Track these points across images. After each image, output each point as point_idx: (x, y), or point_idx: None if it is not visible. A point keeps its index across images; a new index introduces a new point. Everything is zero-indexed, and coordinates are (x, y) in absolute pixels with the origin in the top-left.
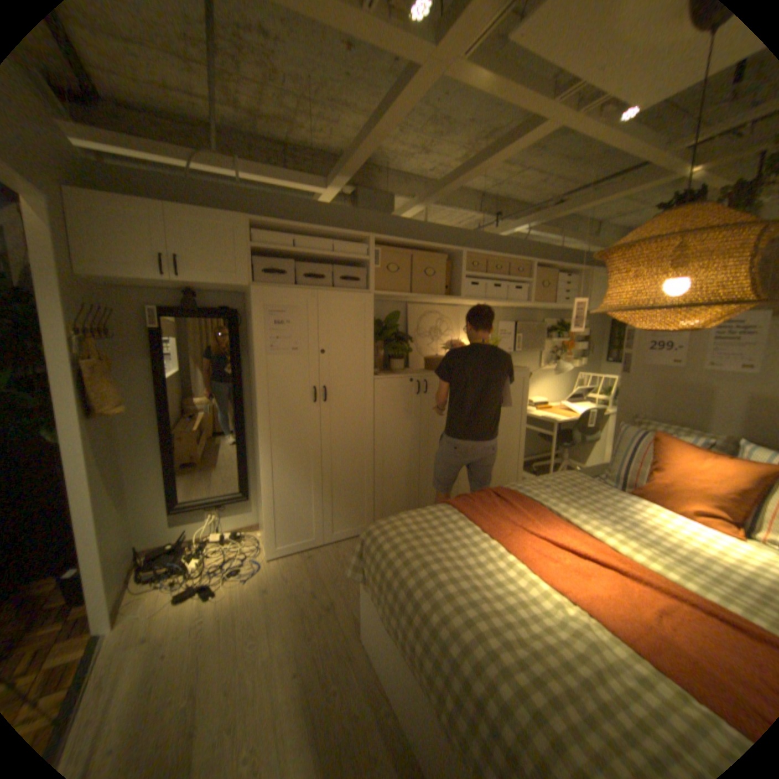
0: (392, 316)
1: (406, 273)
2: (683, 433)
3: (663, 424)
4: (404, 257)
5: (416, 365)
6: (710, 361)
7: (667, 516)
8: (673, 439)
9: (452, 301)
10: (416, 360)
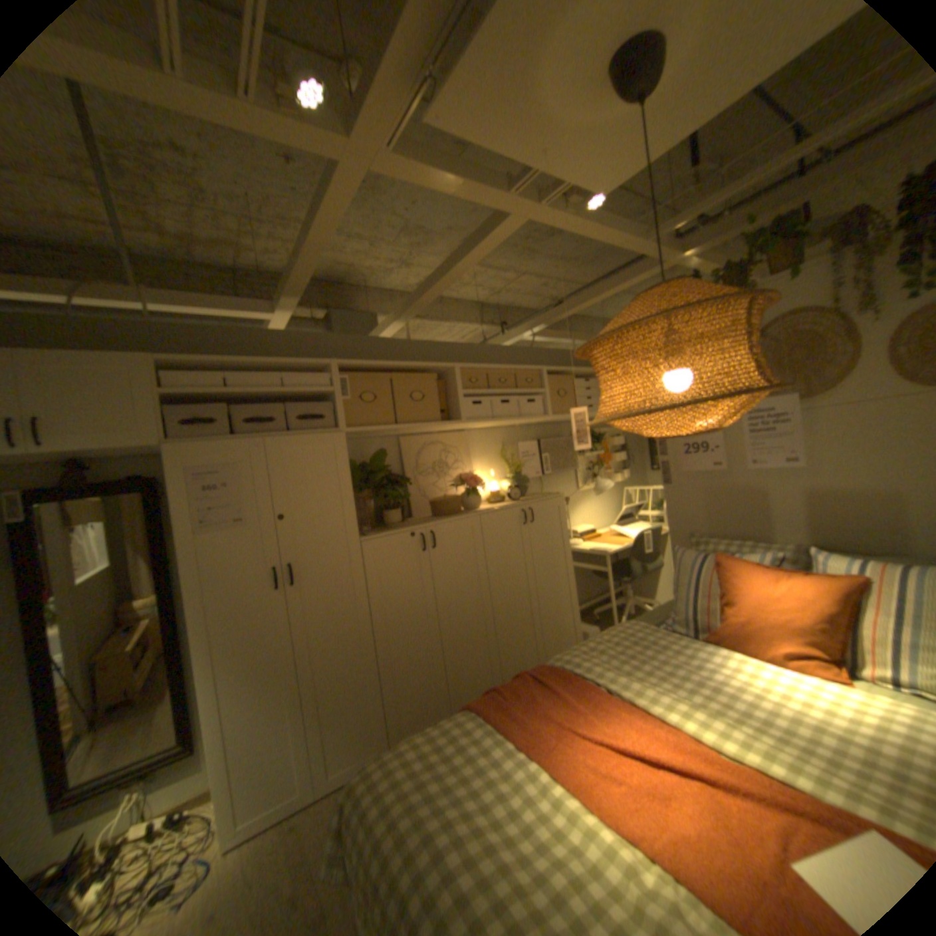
0: (378, 454)
1: (388, 401)
2: (746, 548)
3: (723, 540)
4: (383, 382)
5: (421, 511)
6: (752, 458)
7: (752, 667)
8: (736, 560)
9: (454, 426)
10: (420, 505)
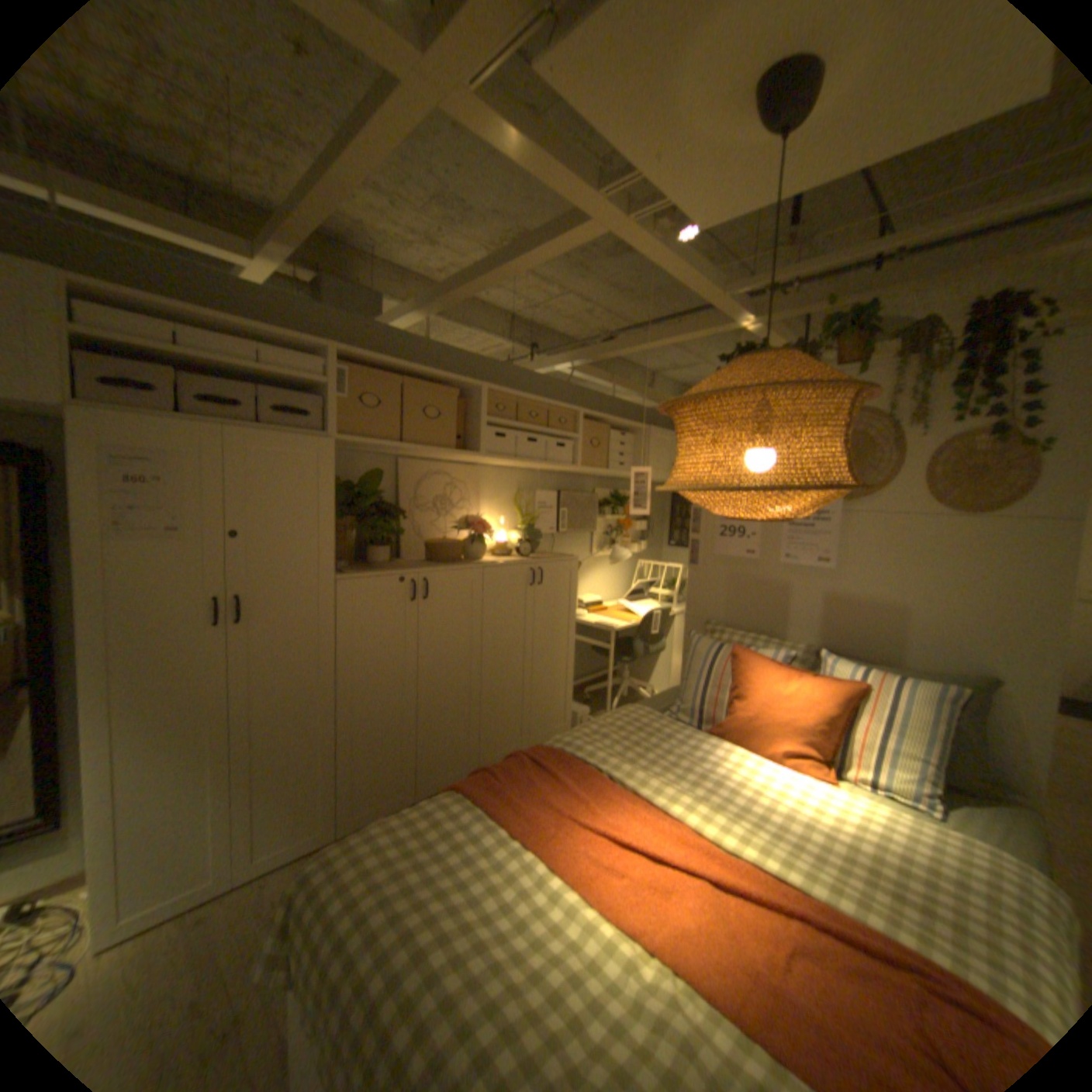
0: (370, 475)
1: (394, 410)
2: (760, 642)
3: (738, 631)
4: (391, 386)
5: (412, 552)
6: (783, 551)
7: (753, 762)
8: (751, 653)
9: (468, 458)
10: (412, 544)
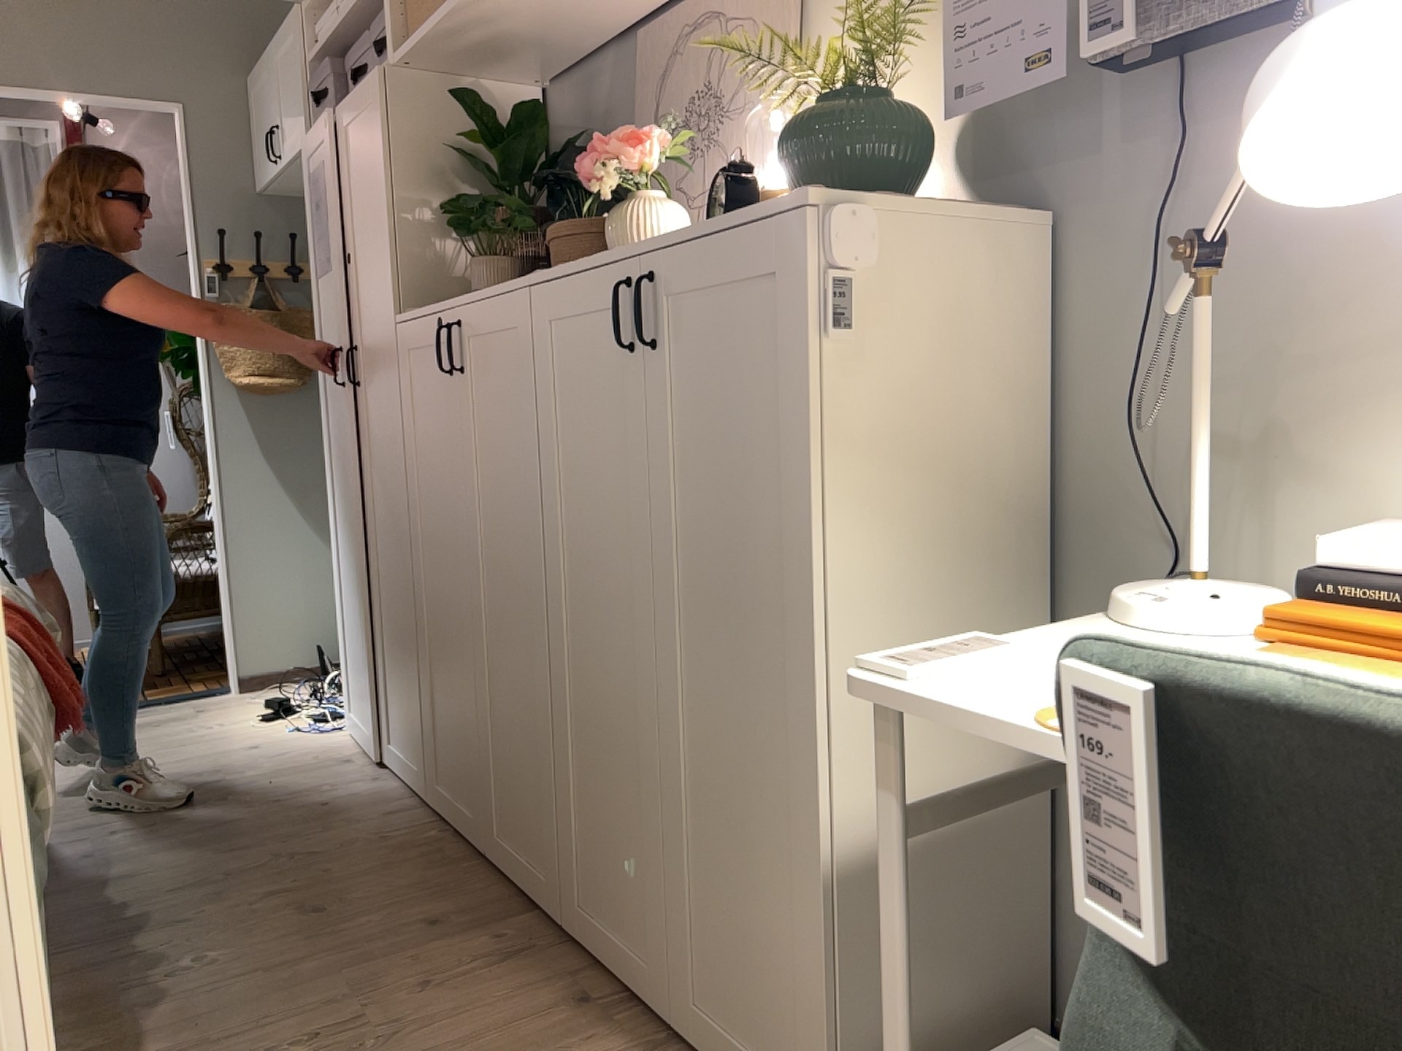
0: (526, 105)
1: None
2: None
3: None
4: None
5: None
6: None
7: None
8: None
9: None
10: None
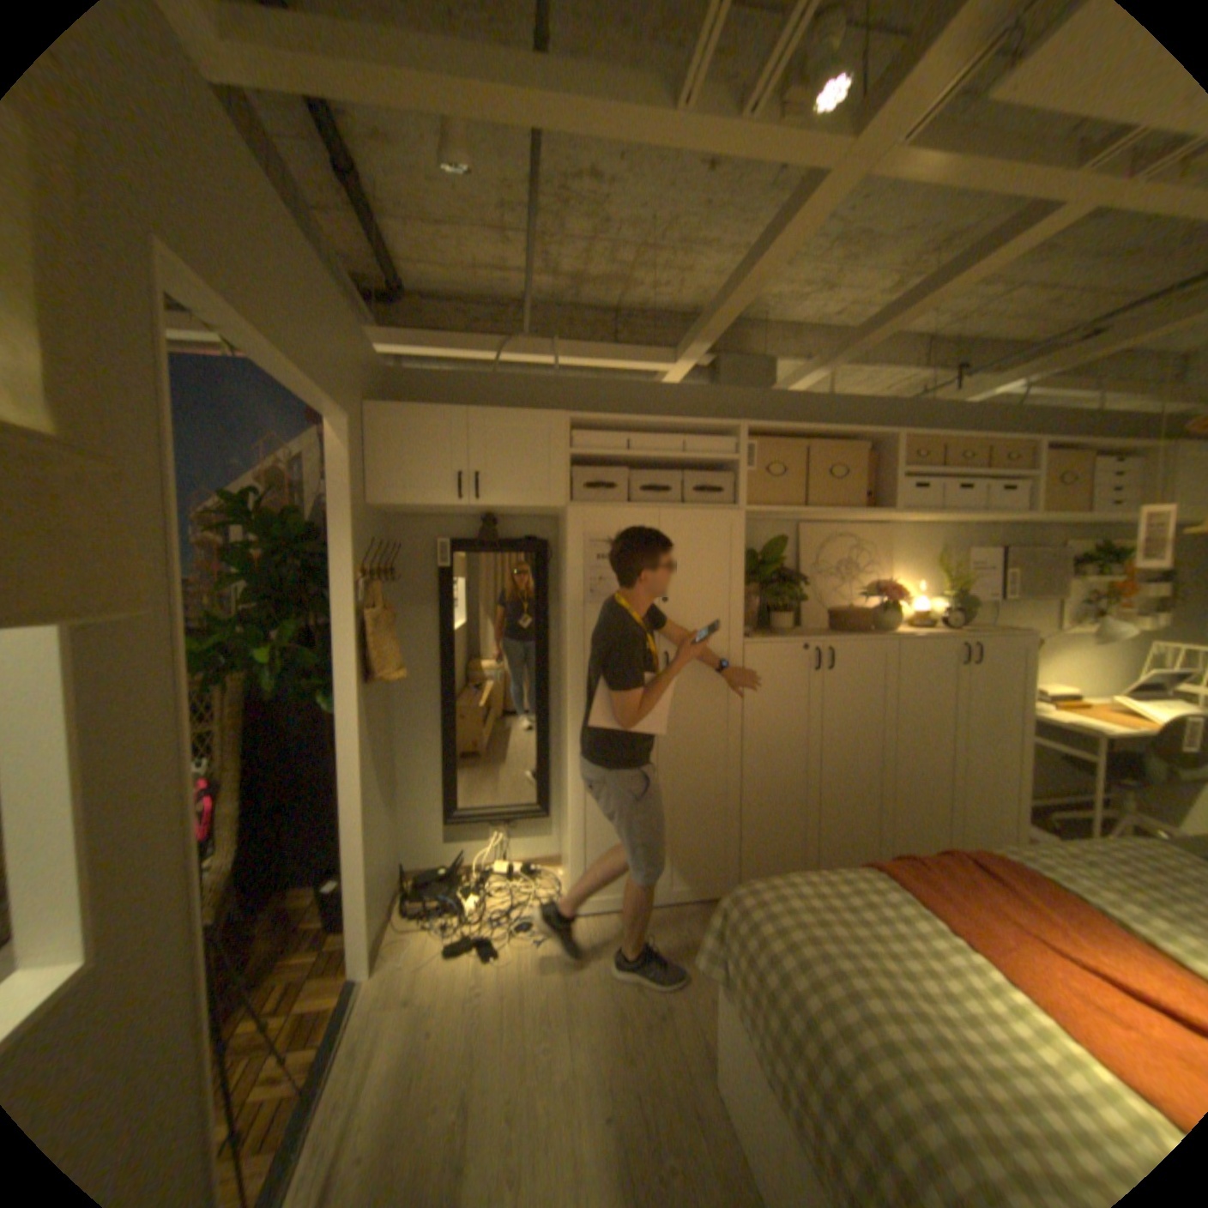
0: (773, 543)
1: (798, 476)
2: None
3: None
4: (795, 452)
5: (814, 622)
6: None
7: None
8: None
9: (880, 517)
10: (814, 613)
